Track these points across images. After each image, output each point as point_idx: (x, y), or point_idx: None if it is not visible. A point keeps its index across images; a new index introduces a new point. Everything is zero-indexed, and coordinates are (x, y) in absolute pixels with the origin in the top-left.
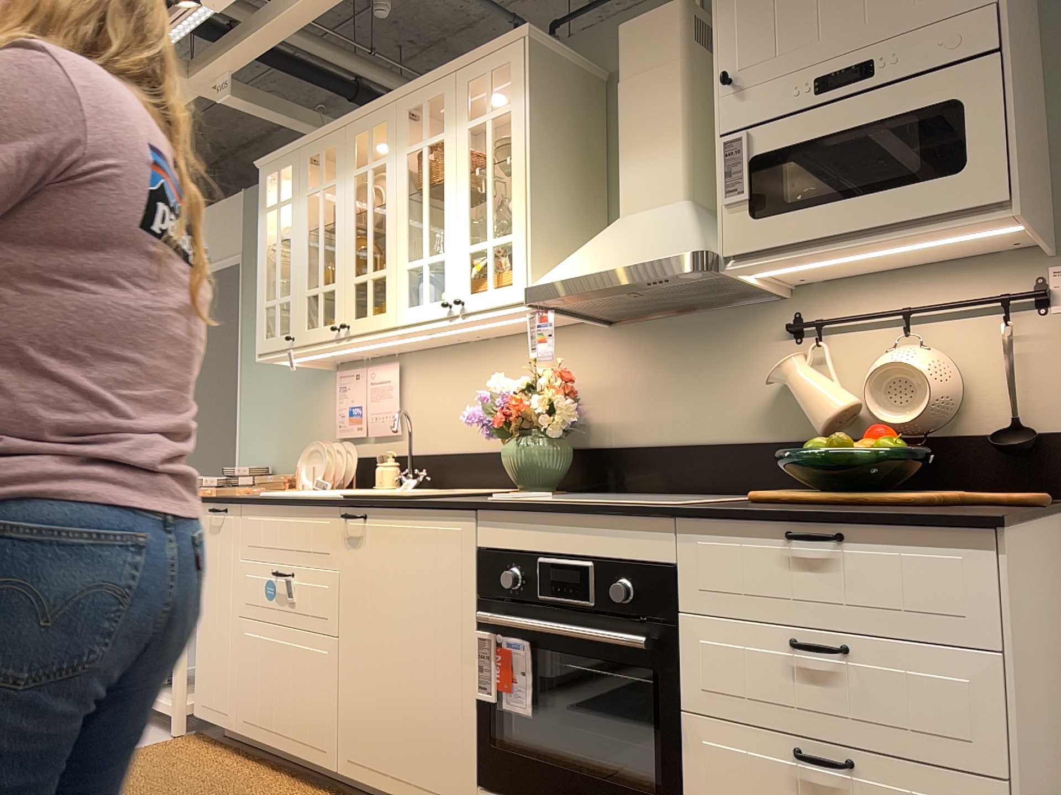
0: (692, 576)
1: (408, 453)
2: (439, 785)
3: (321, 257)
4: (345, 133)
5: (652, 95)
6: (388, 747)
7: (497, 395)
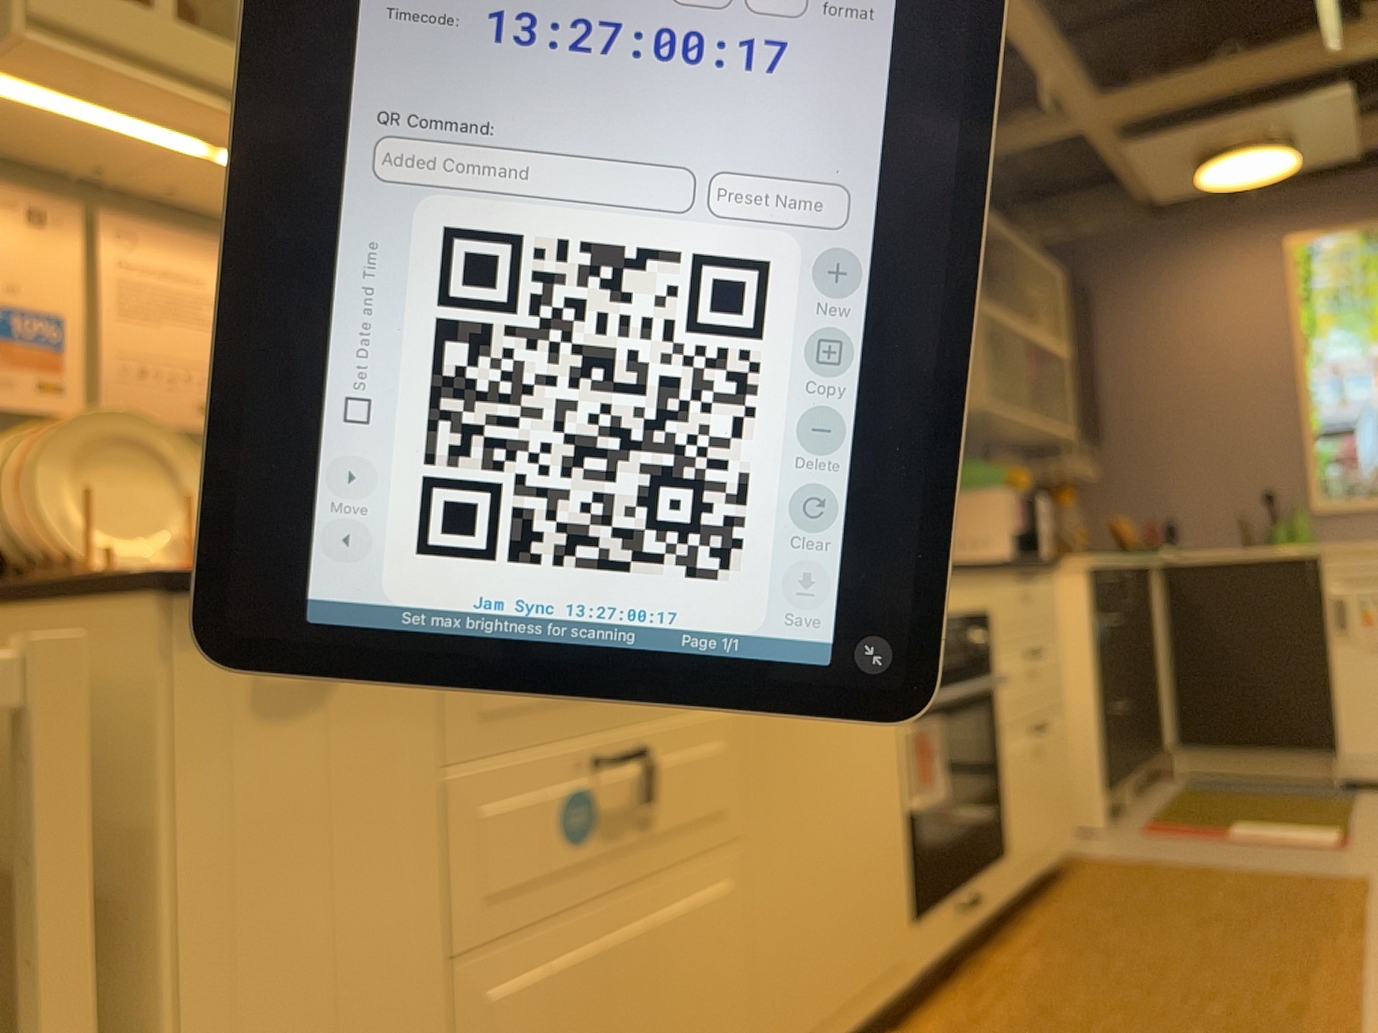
0: (998, 617)
1: None
2: (885, 963)
3: None
4: None
5: None
6: (831, 972)
7: None
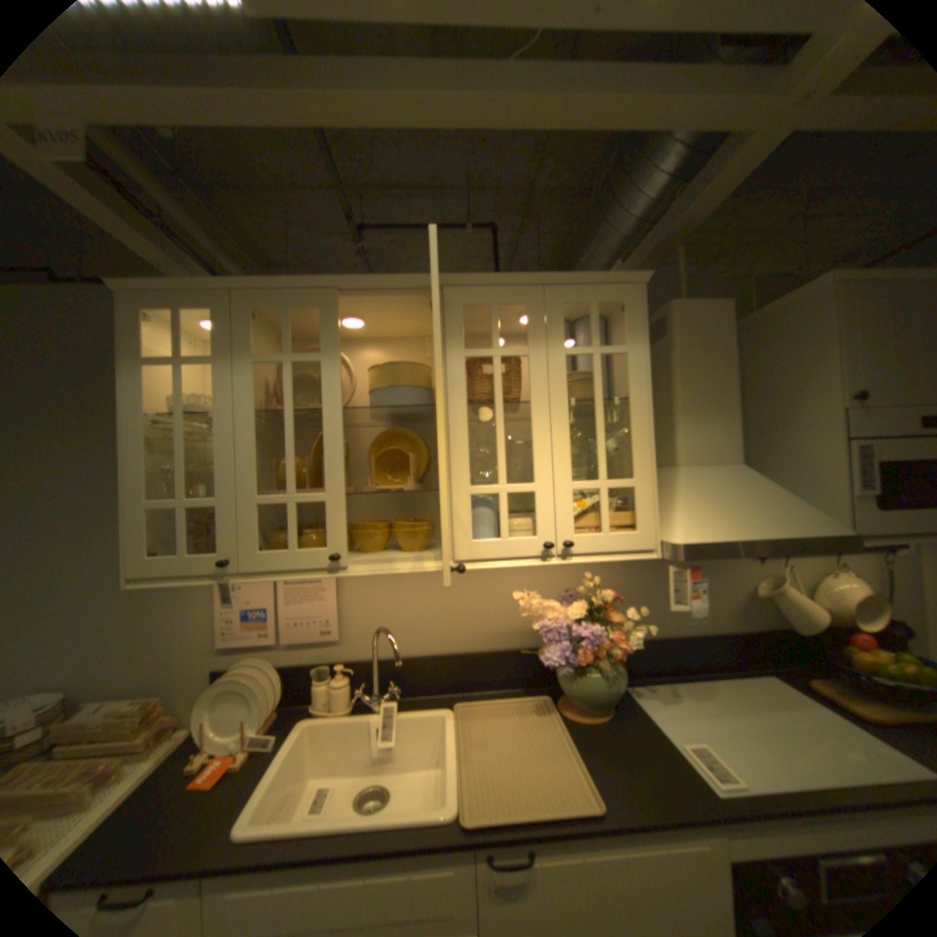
0: None
1: (377, 669)
2: None
3: (291, 454)
4: (337, 295)
5: (714, 370)
6: None
7: (547, 619)
